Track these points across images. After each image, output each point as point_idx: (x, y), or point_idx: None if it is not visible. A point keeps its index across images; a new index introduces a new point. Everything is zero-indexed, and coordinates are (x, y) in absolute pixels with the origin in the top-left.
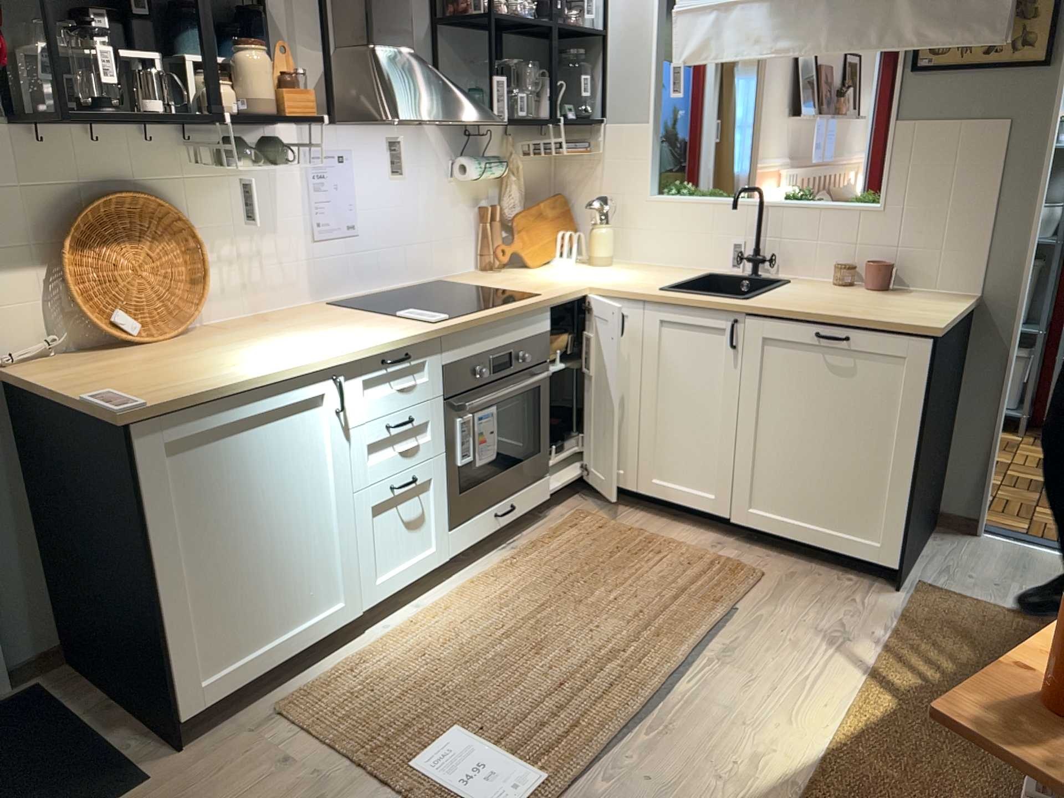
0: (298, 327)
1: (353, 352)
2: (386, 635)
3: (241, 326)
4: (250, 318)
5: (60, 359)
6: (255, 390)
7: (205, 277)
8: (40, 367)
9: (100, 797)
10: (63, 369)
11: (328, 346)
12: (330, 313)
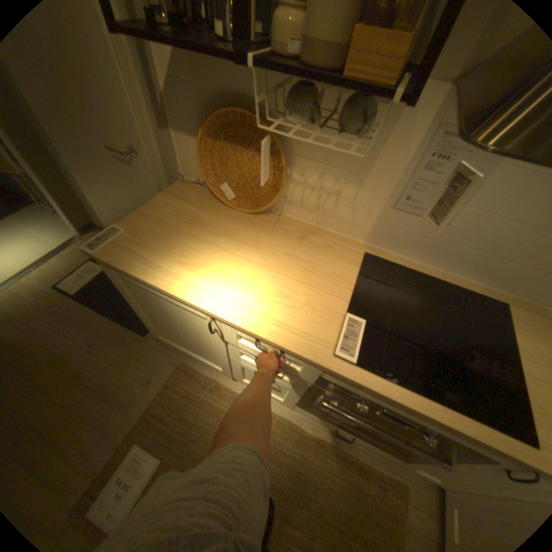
0: (294, 258)
1: (226, 319)
2: (233, 393)
3: (286, 230)
4: (308, 226)
5: (198, 189)
6: (155, 287)
7: (279, 189)
8: (184, 188)
9: (136, 326)
10: (180, 196)
11: (237, 297)
12: (343, 262)
